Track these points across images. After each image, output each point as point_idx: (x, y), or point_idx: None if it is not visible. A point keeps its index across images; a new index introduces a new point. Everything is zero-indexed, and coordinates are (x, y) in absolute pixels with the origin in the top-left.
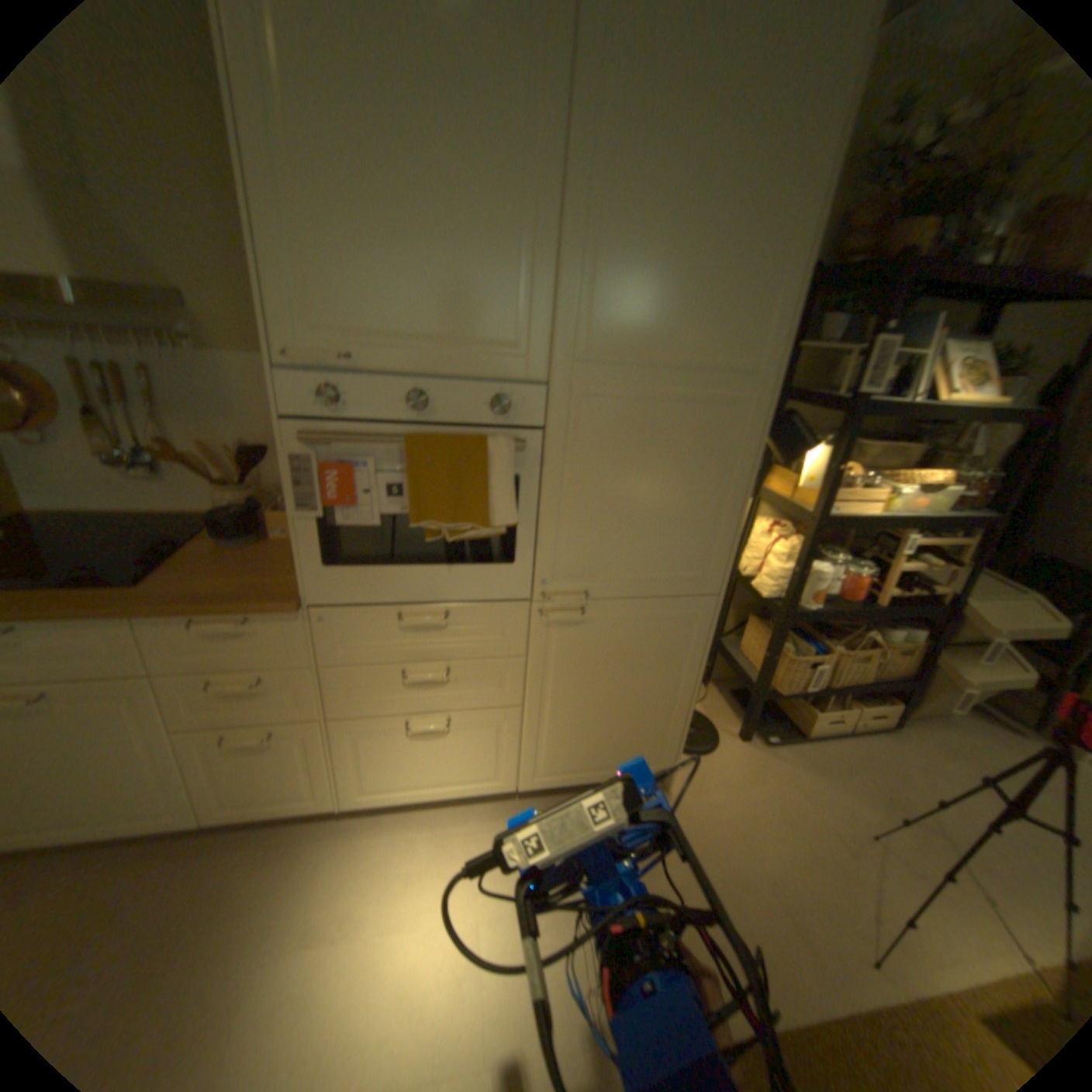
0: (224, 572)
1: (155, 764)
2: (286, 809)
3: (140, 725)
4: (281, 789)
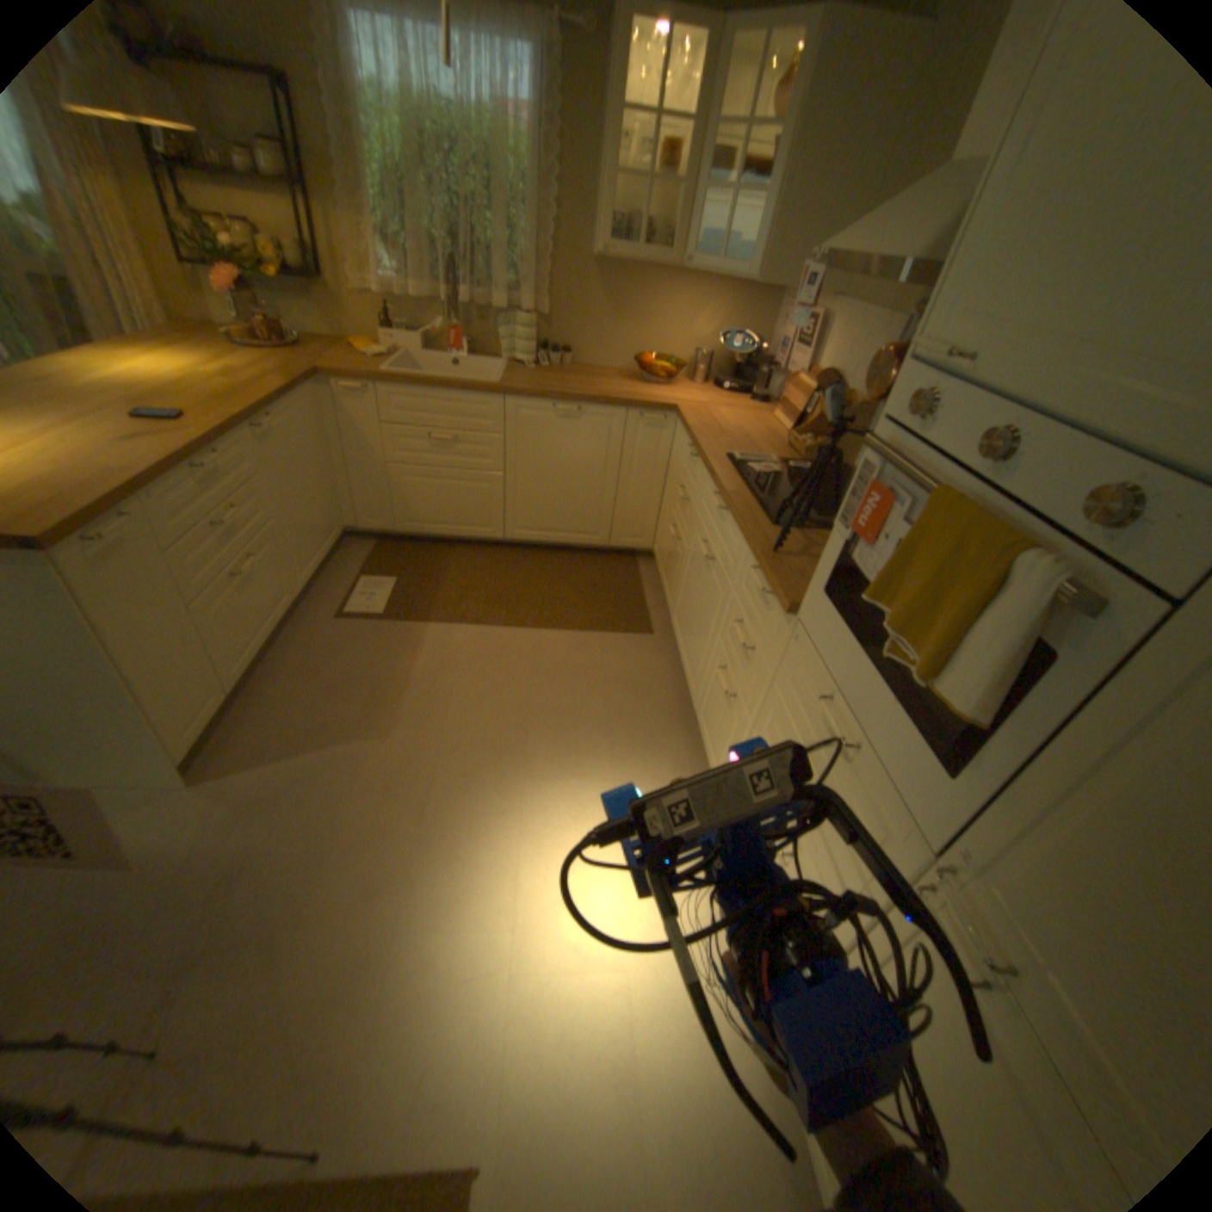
0: (814, 561)
1: (707, 652)
2: (710, 763)
3: (716, 621)
4: (716, 746)
